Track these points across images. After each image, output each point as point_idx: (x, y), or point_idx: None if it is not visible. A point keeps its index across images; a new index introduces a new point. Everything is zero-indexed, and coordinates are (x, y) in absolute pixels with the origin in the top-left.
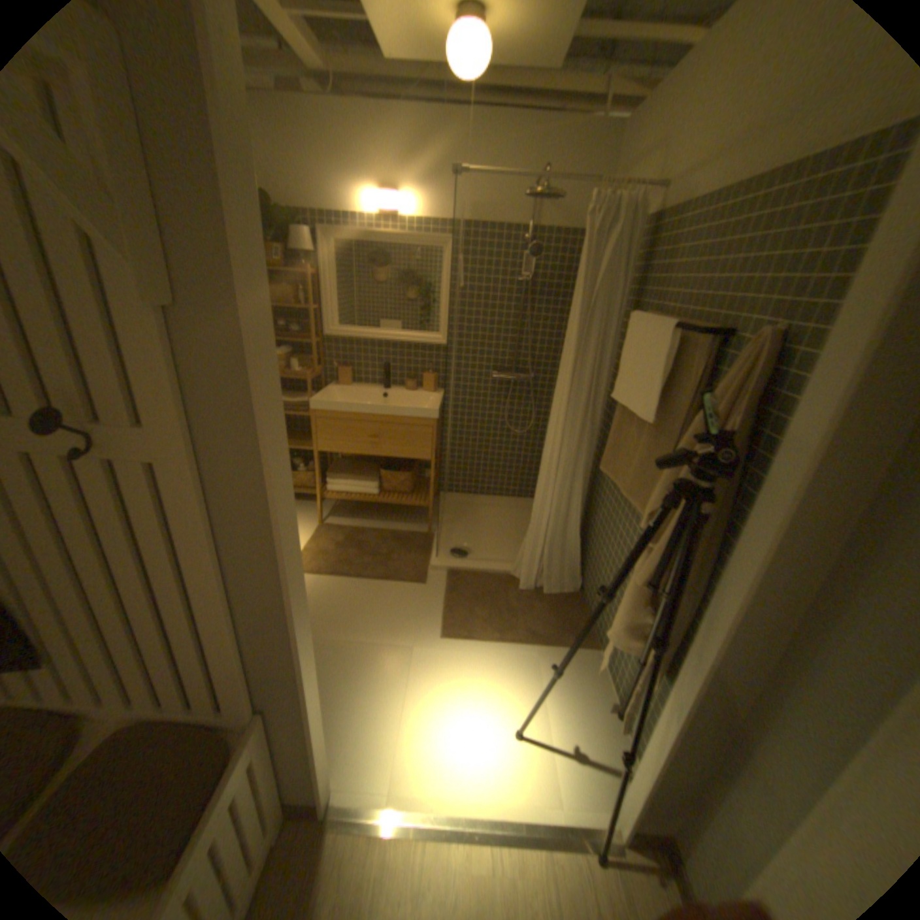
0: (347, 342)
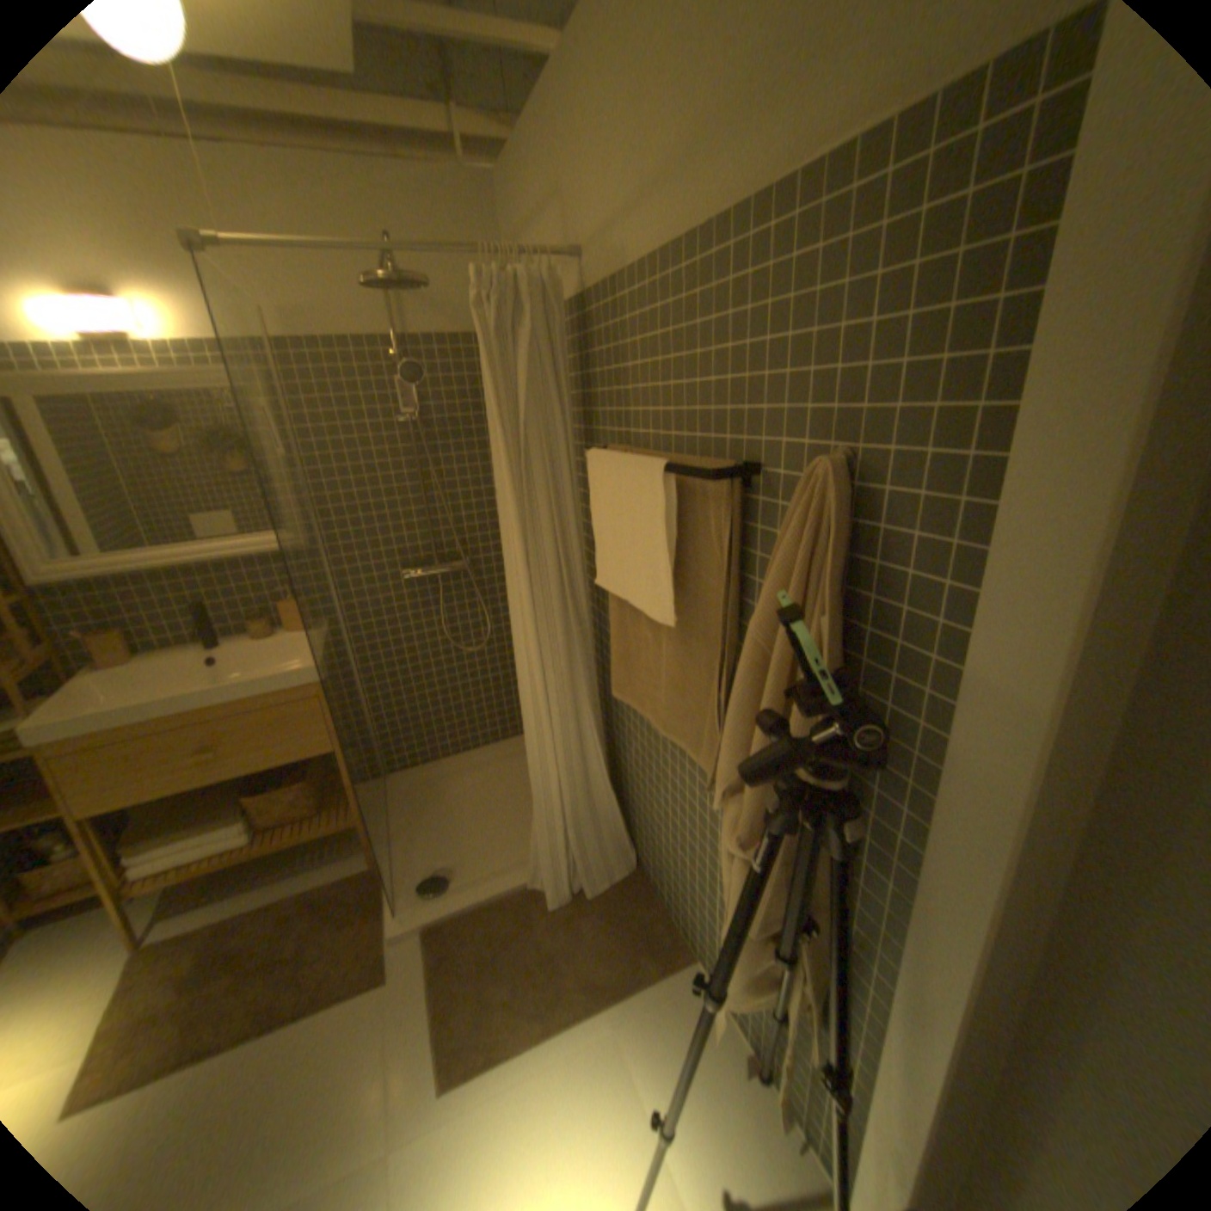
0: (97, 585)
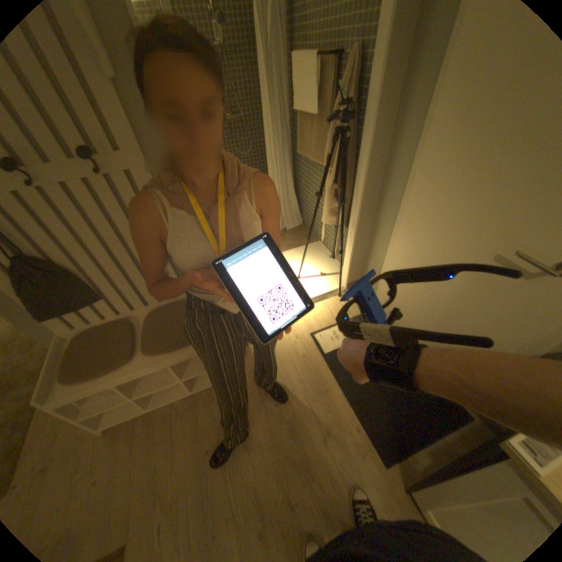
0: None
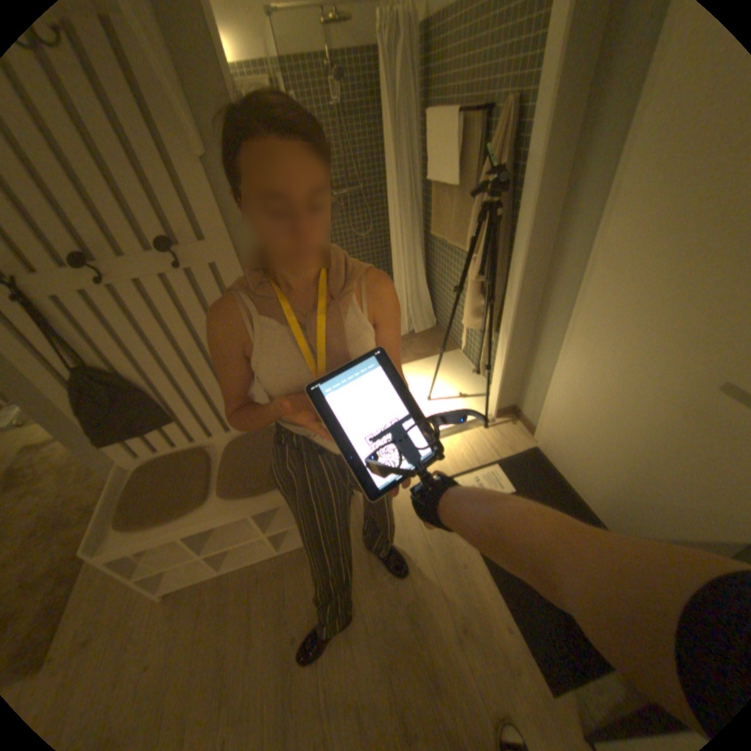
0: None
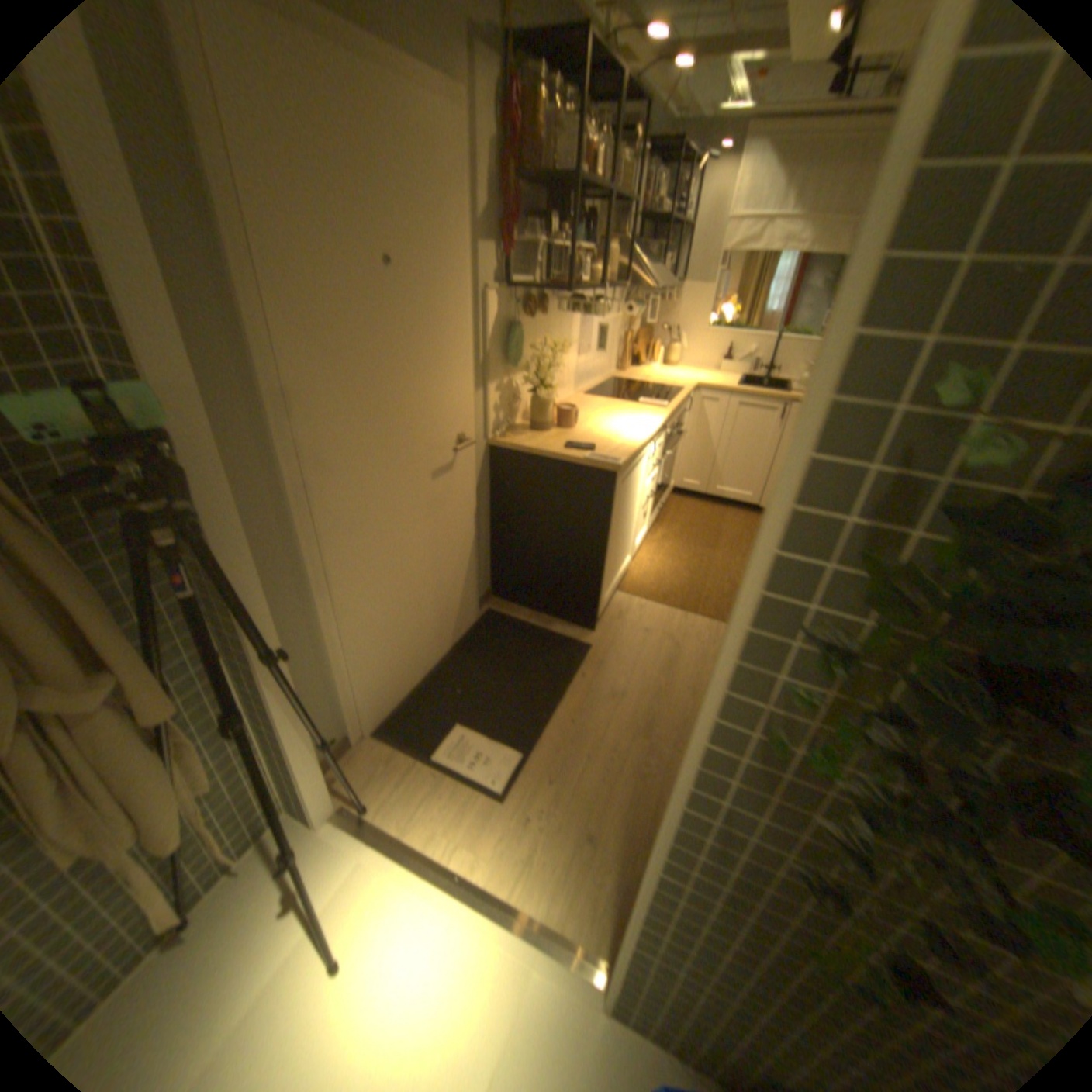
0: None
